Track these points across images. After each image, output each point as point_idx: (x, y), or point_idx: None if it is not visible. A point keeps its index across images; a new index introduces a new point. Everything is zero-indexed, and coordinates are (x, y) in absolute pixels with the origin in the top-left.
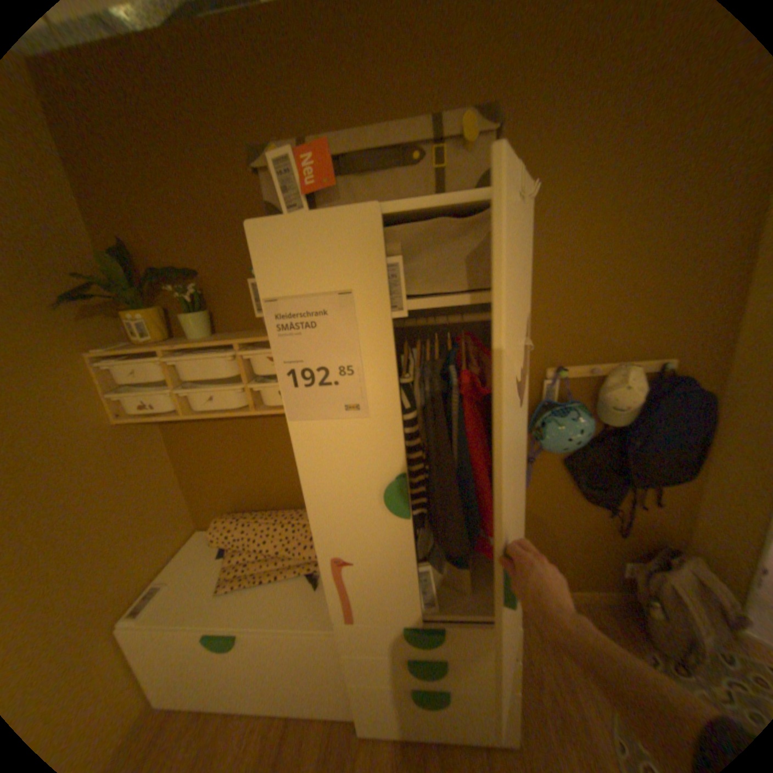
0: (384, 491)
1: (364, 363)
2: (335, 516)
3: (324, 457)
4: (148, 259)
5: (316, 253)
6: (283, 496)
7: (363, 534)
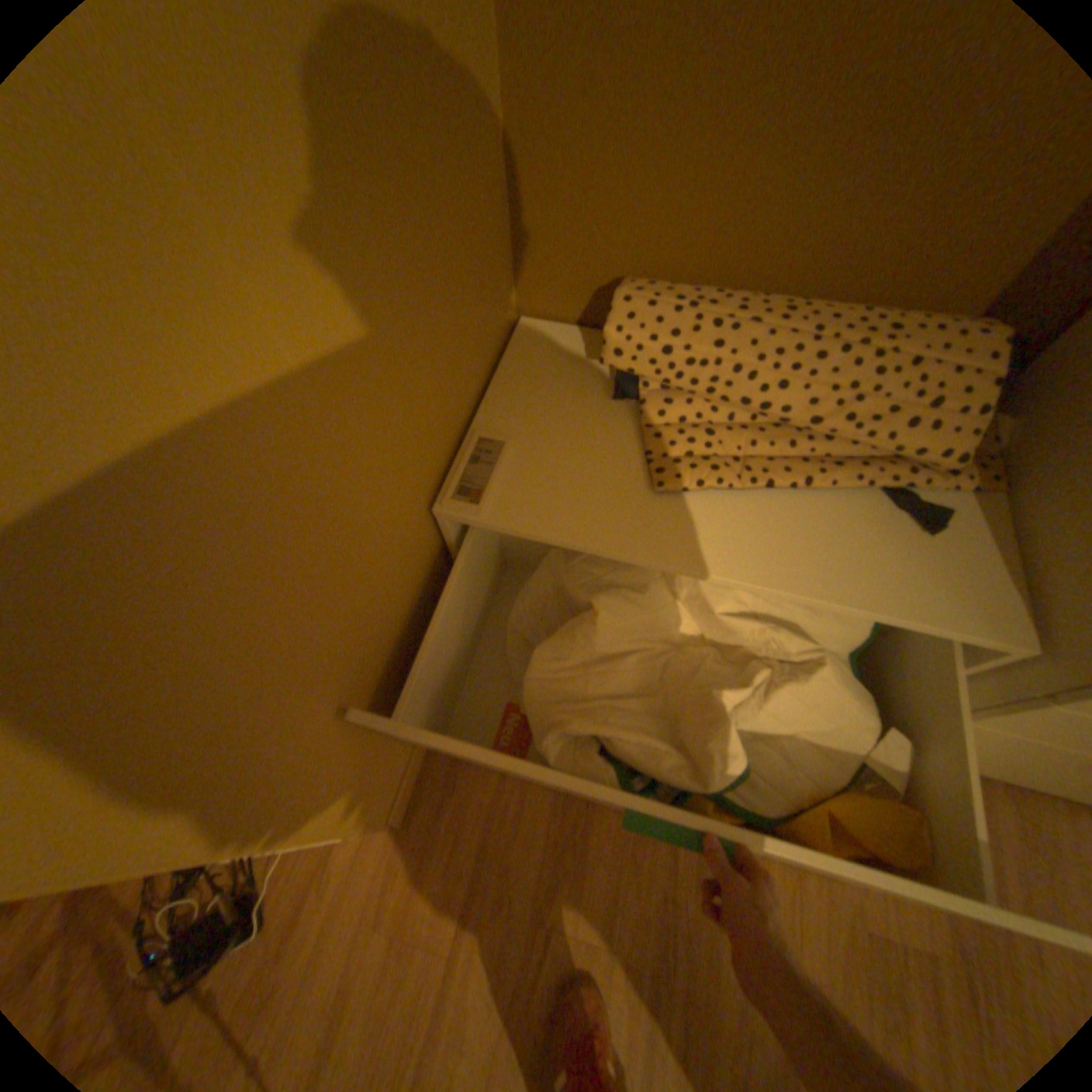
0: None
1: None
2: None
3: None
4: None
5: None
6: (826, 252)
7: None
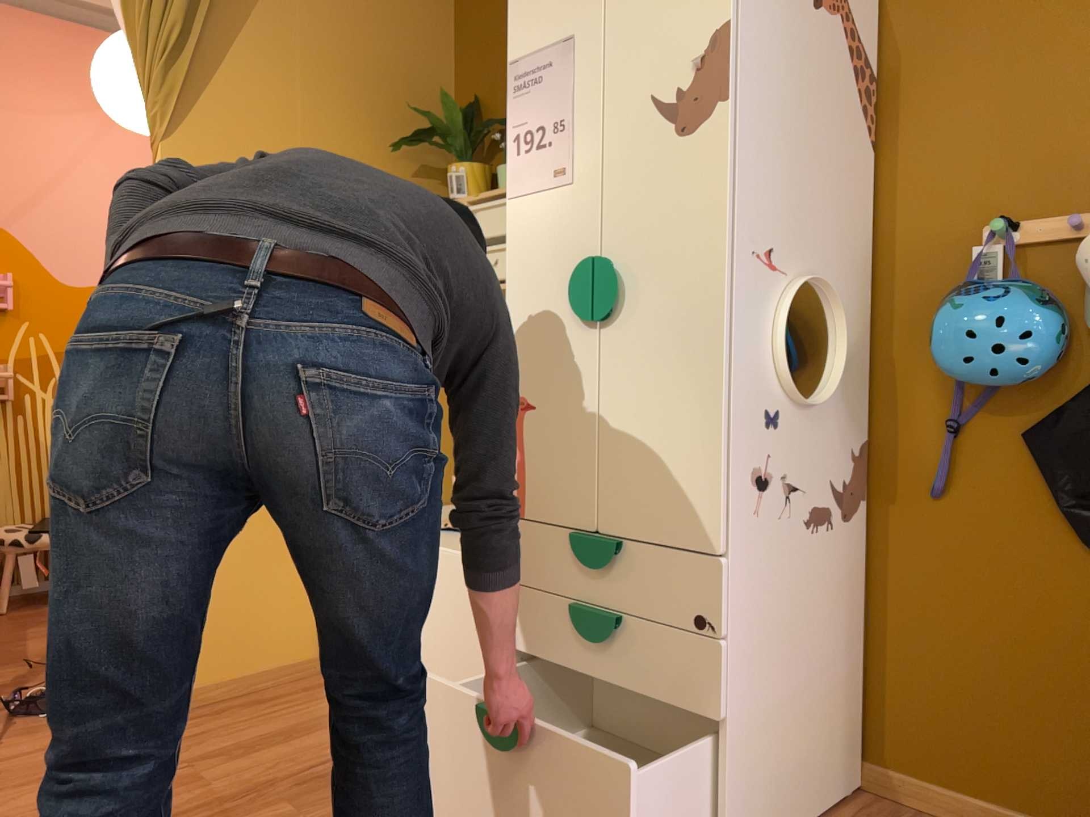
0: (573, 283)
1: (574, 115)
2: (528, 329)
3: (529, 243)
4: (495, 116)
5: (553, 6)
6: None
7: (550, 356)
